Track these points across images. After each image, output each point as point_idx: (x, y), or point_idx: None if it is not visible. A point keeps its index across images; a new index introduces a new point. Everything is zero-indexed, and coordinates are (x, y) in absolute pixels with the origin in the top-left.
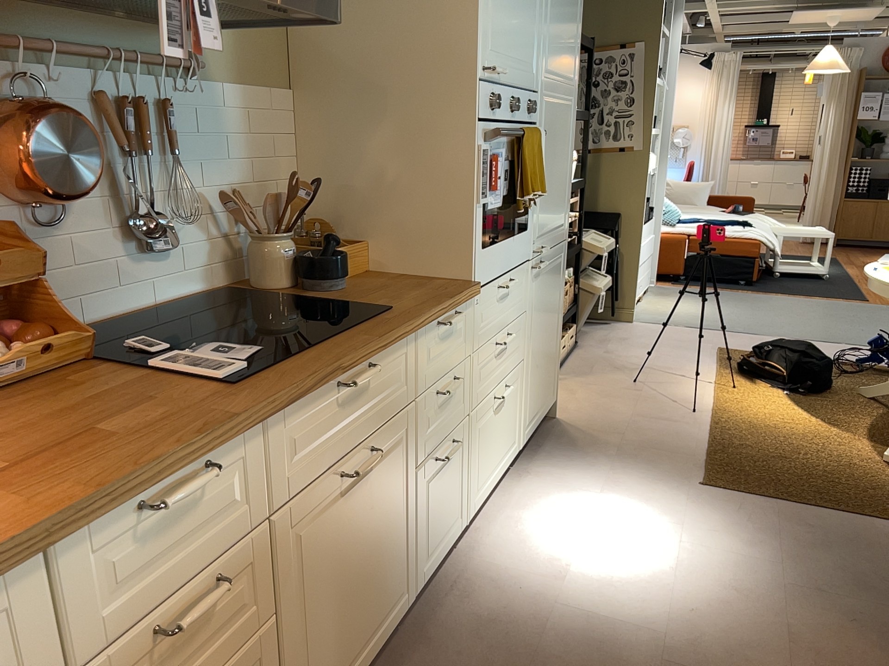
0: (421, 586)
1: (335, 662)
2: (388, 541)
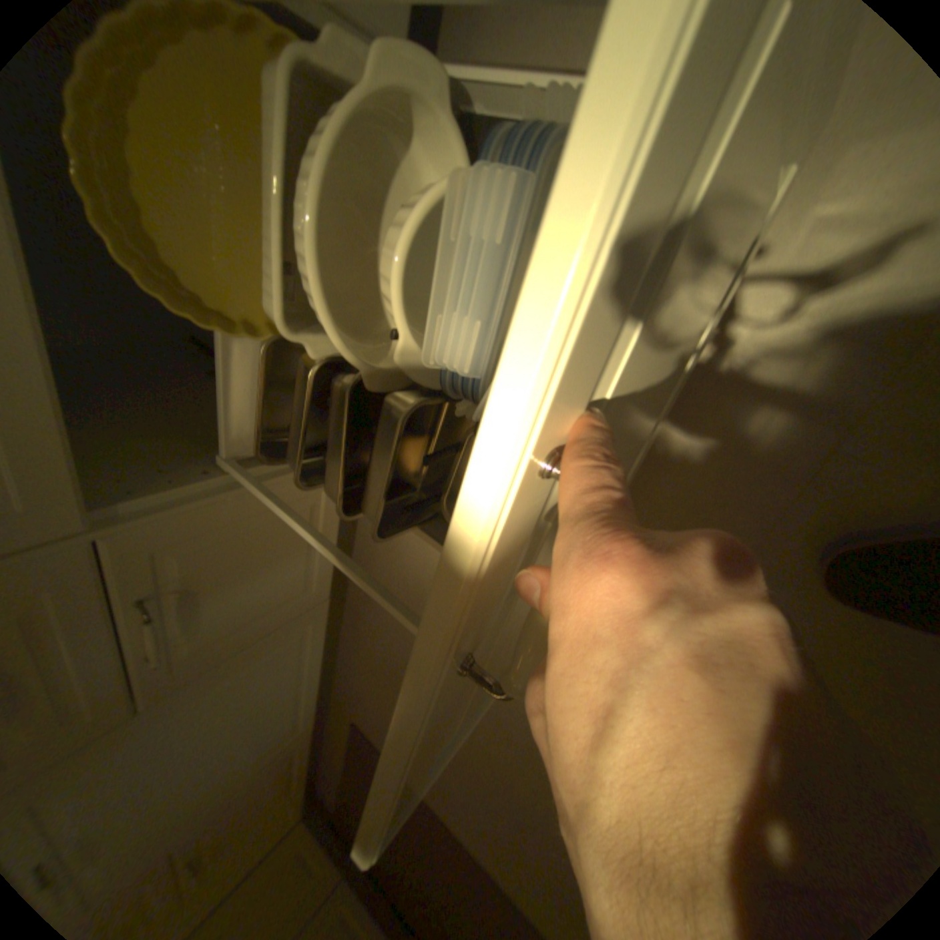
0: (334, 582)
1: (280, 726)
2: (218, 713)
